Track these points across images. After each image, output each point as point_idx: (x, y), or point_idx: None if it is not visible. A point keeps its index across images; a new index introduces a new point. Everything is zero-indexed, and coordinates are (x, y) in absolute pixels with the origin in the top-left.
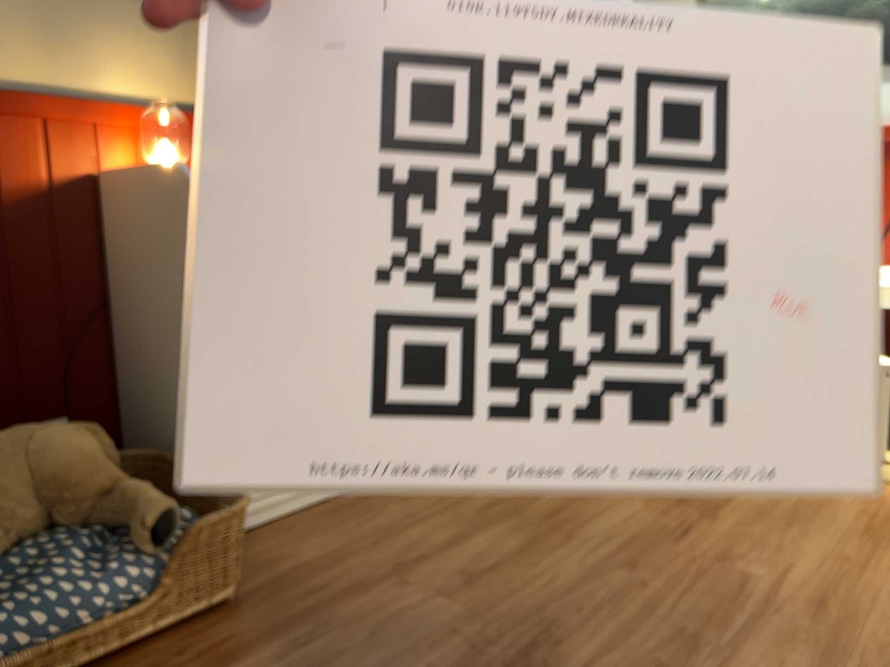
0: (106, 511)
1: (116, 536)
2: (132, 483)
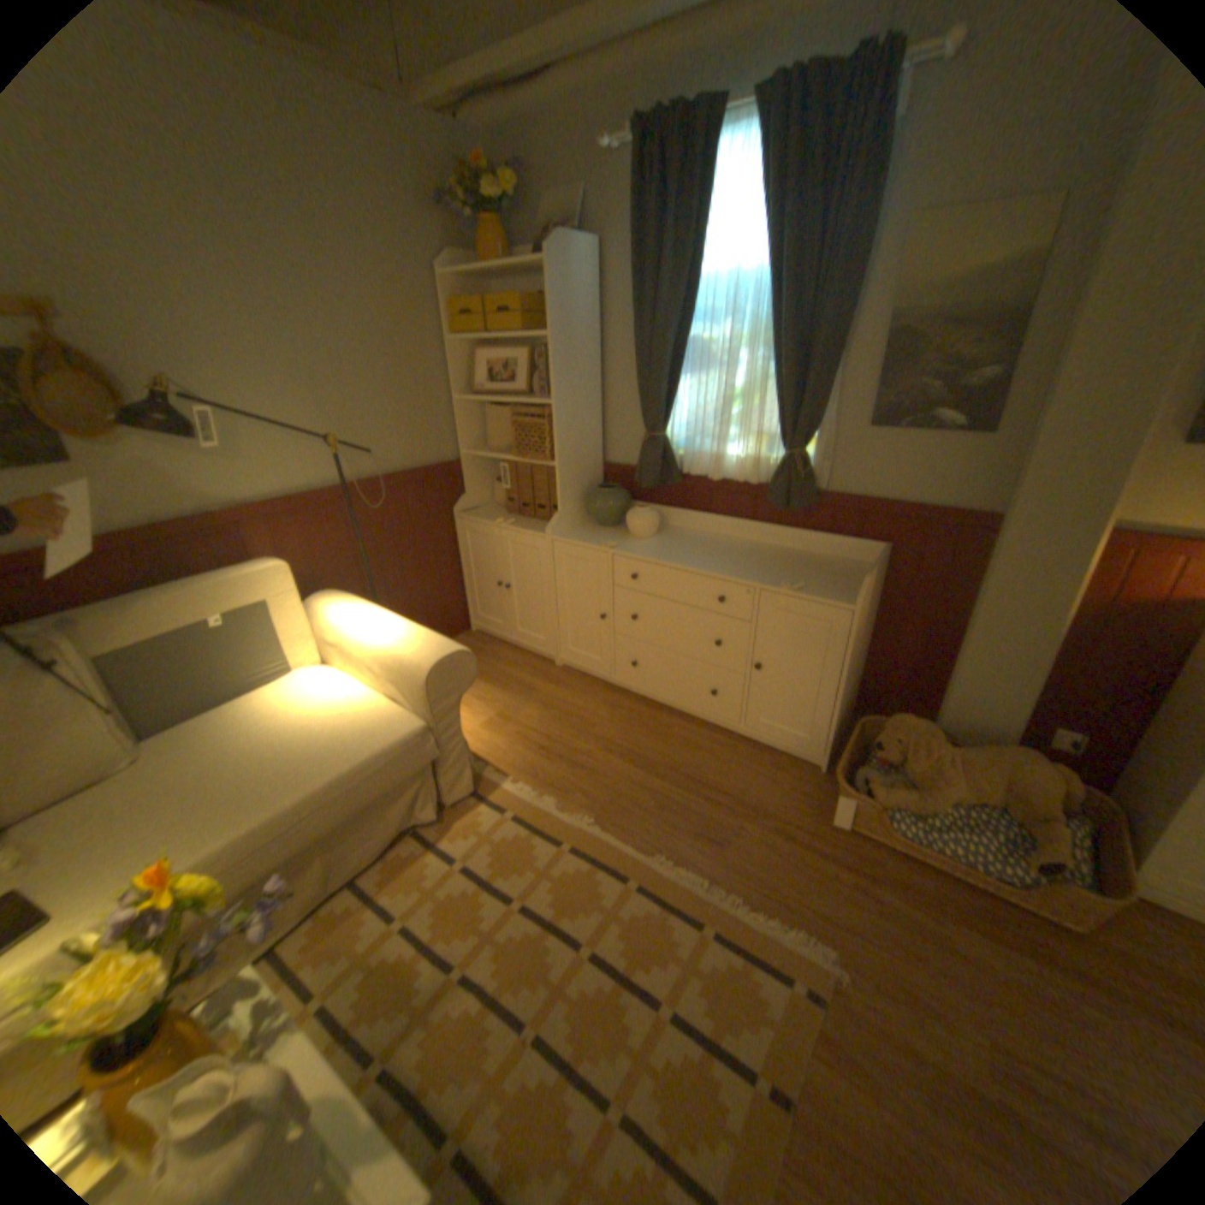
0: (1038, 830)
1: (1034, 846)
2: (1063, 830)
